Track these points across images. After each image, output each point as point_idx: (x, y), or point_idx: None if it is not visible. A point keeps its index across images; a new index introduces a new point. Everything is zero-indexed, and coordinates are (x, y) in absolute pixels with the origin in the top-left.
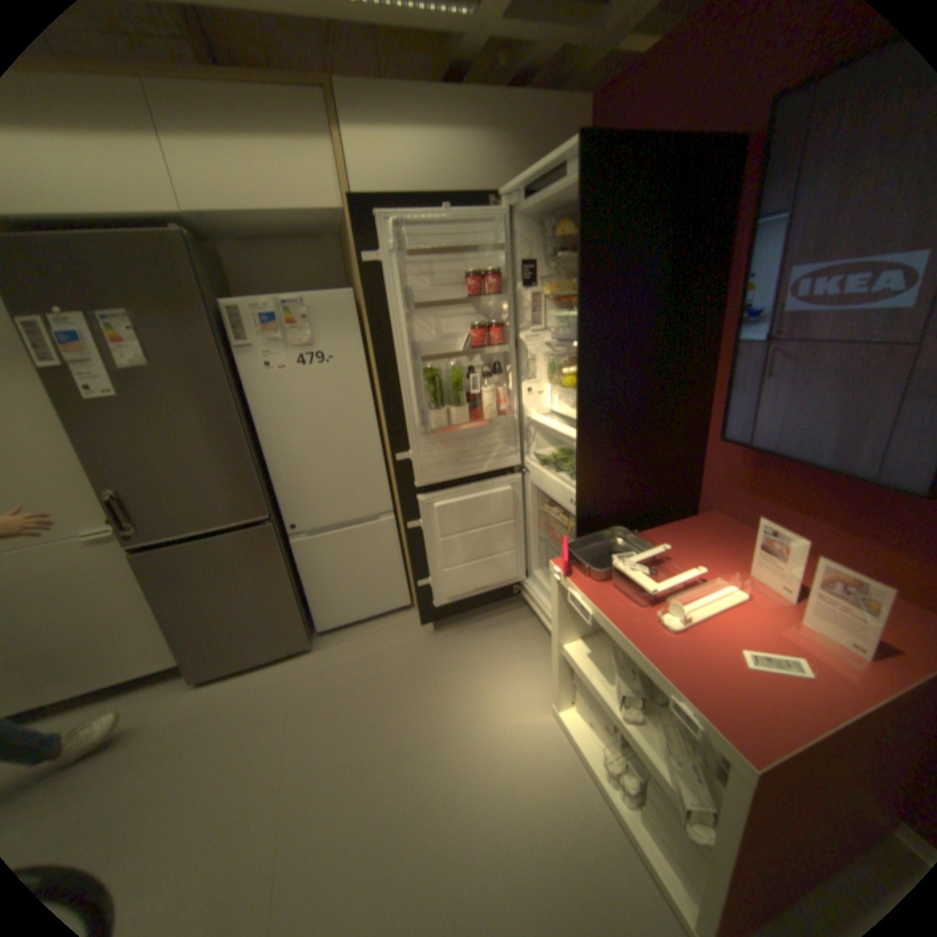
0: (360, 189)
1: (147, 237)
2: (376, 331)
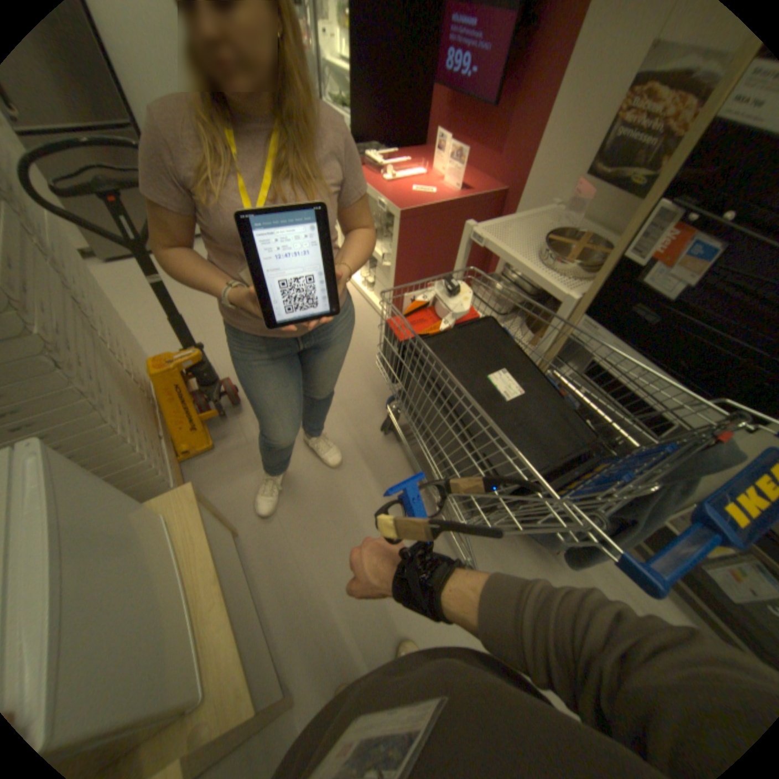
0: None
1: None
2: None
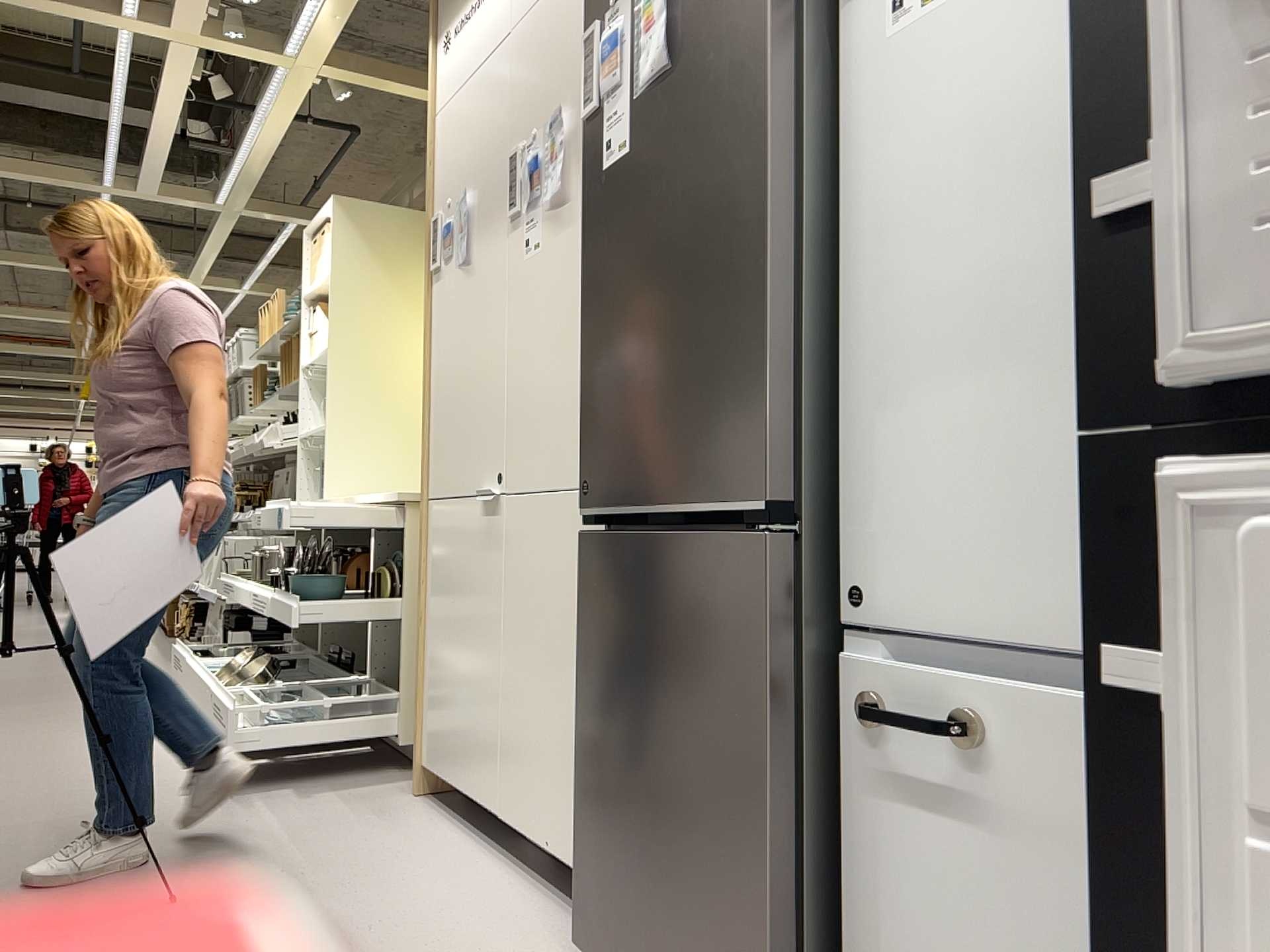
0: None
1: None
2: None
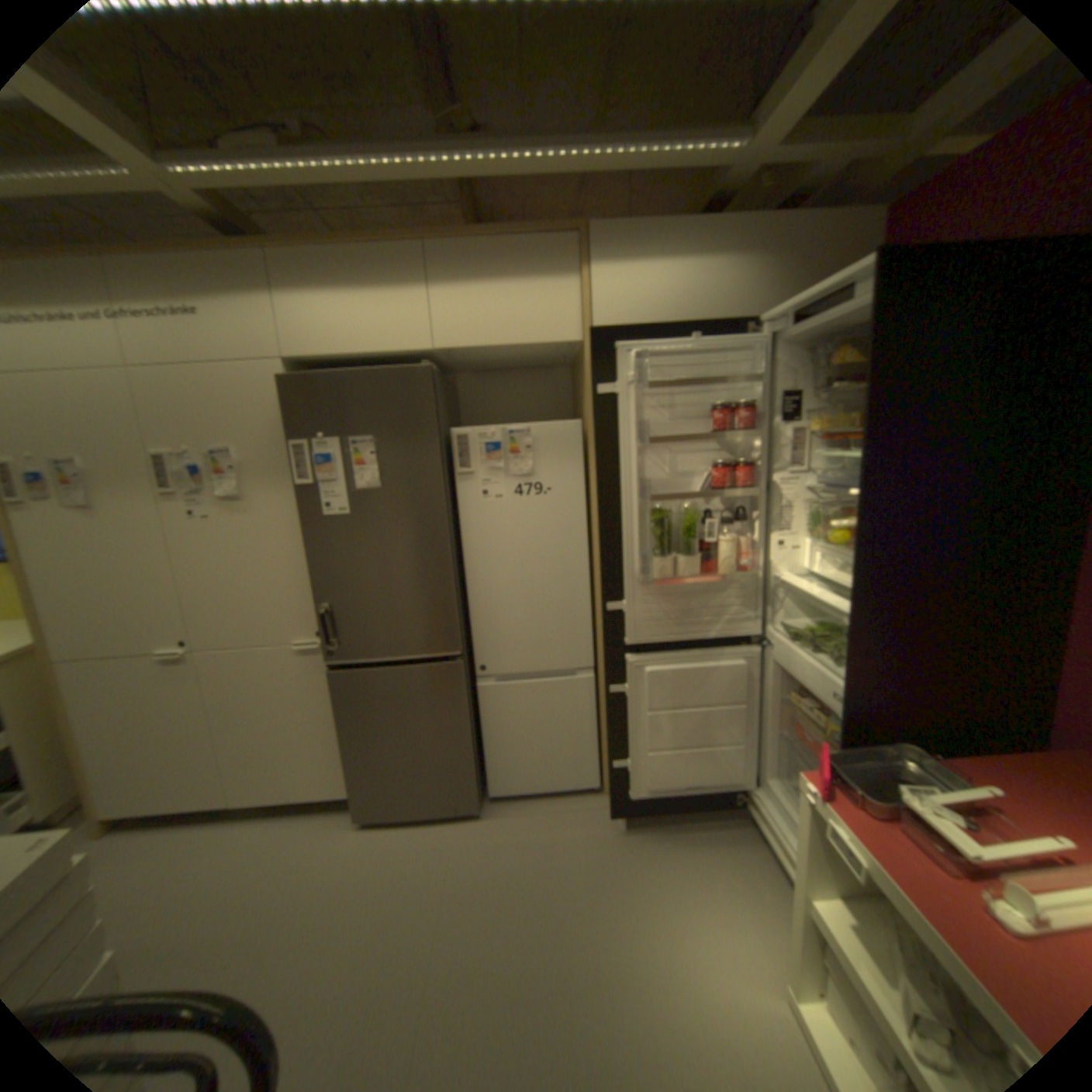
0: (603, 321)
1: (403, 372)
2: (602, 464)
